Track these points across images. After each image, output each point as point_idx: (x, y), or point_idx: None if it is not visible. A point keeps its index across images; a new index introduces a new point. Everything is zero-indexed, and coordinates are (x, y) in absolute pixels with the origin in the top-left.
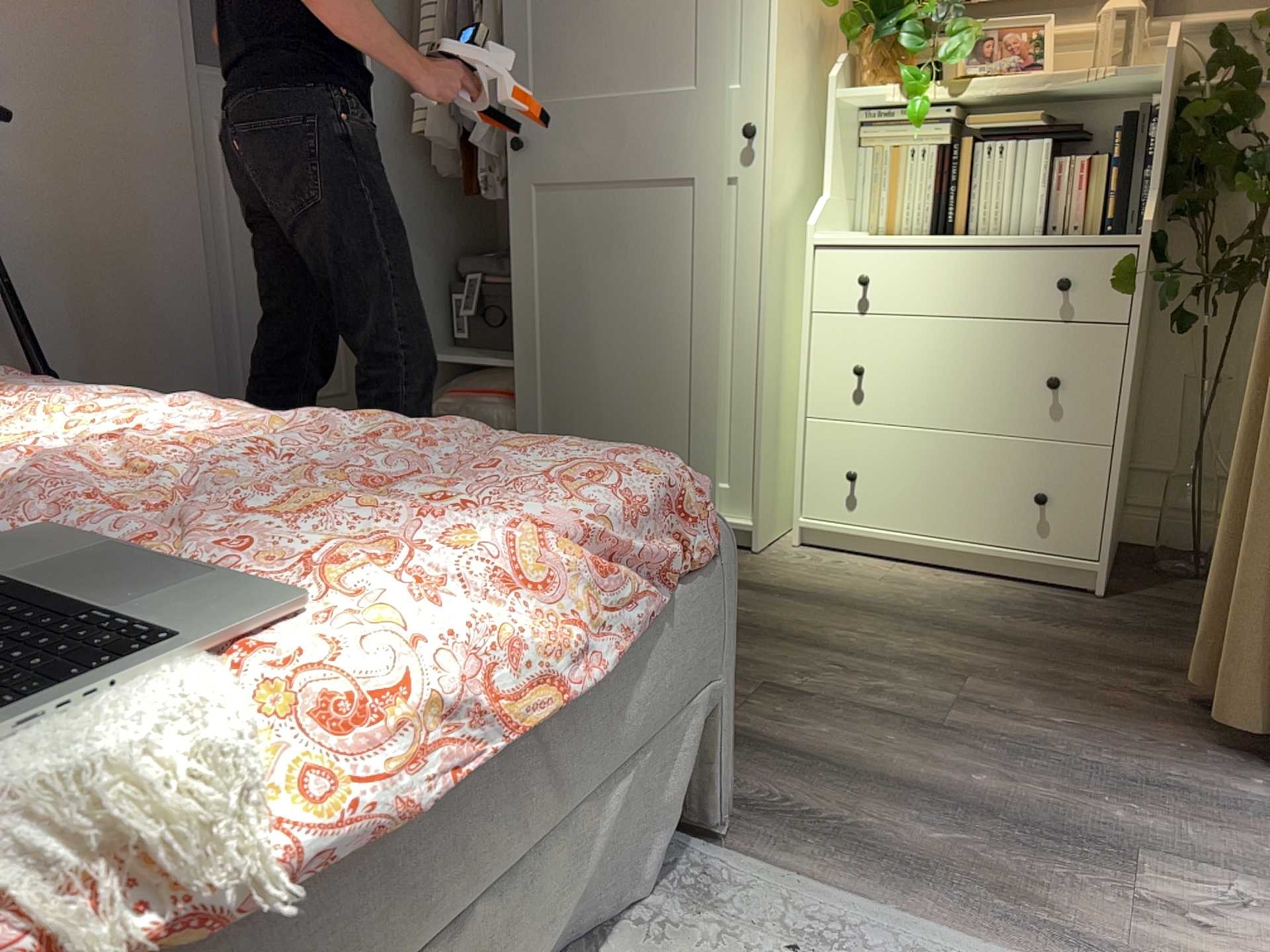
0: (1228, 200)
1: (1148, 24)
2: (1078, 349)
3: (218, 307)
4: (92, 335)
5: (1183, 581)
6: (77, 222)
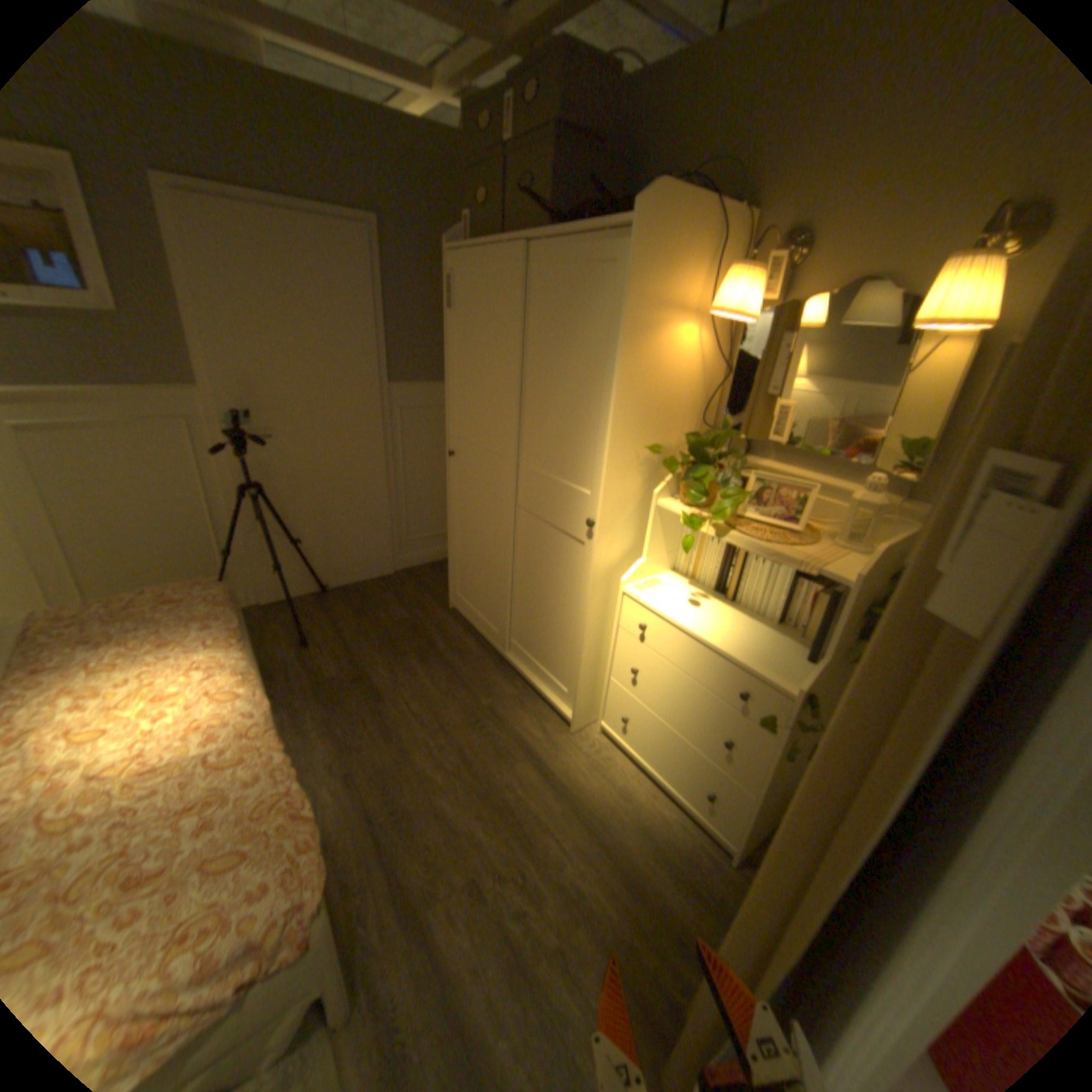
0: None
1: (901, 503)
2: (748, 733)
3: (393, 497)
4: (326, 516)
5: None
6: (319, 467)
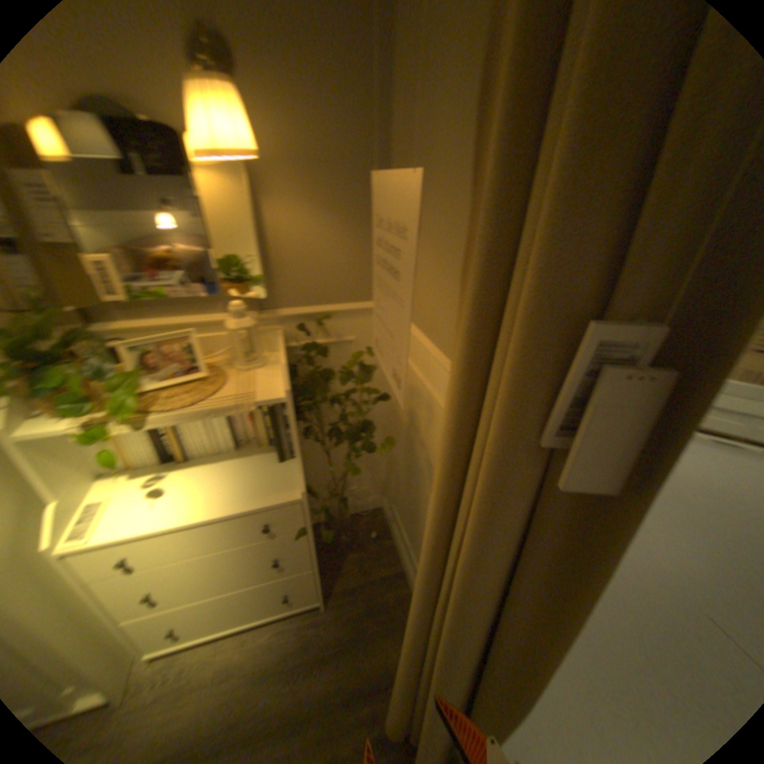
0: (322, 401)
1: (255, 316)
2: (282, 545)
3: None
4: None
5: (345, 556)
6: None
